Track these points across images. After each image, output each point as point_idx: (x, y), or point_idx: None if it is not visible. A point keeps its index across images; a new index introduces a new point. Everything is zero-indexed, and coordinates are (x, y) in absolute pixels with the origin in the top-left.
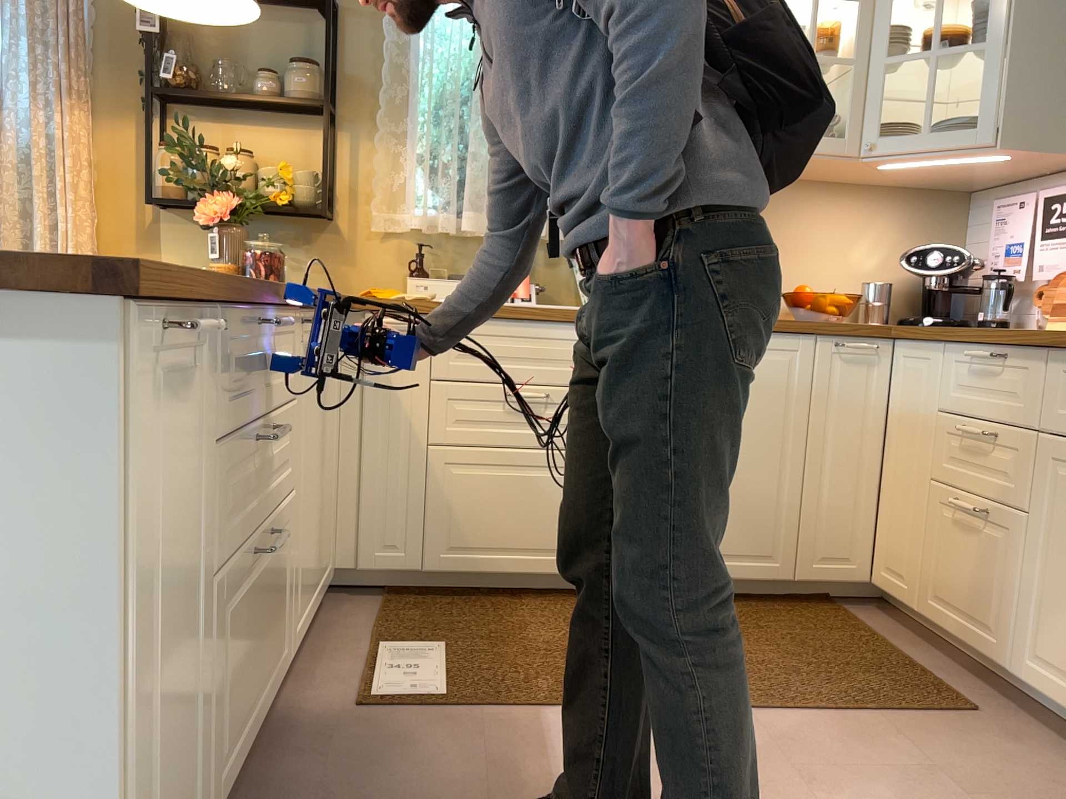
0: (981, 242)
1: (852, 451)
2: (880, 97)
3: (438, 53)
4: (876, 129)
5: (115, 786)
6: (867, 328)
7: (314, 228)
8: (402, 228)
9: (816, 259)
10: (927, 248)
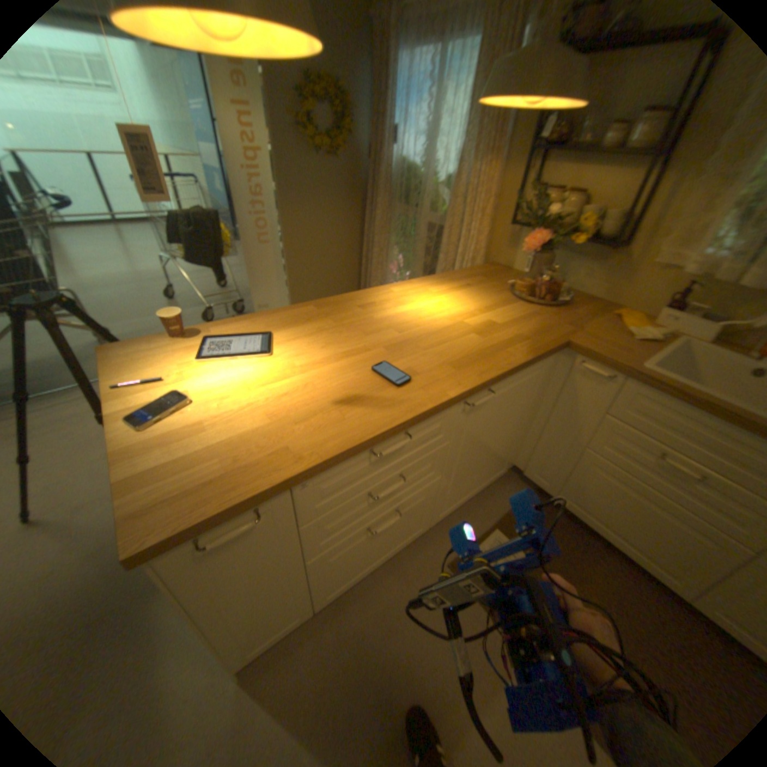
0: None
1: None
2: None
3: None
4: None
5: (219, 644)
6: None
7: (611, 251)
8: (682, 265)
9: None
10: None
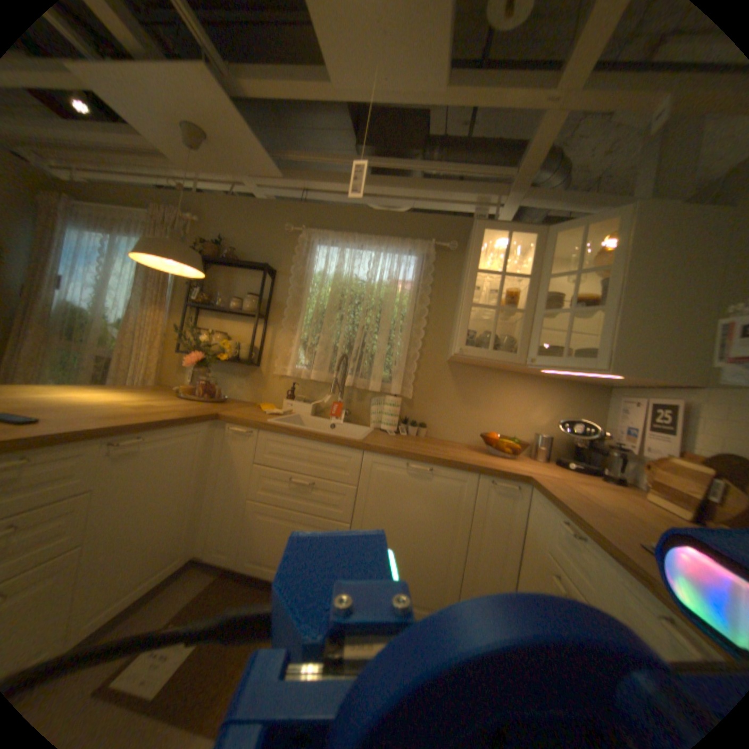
0: (616, 420)
1: (499, 554)
2: (539, 333)
3: (316, 294)
4: (536, 351)
5: None
6: (513, 476)
7: (250, 371)
8: (287, 375)
9: (508, 416)
10: (581, 419)
